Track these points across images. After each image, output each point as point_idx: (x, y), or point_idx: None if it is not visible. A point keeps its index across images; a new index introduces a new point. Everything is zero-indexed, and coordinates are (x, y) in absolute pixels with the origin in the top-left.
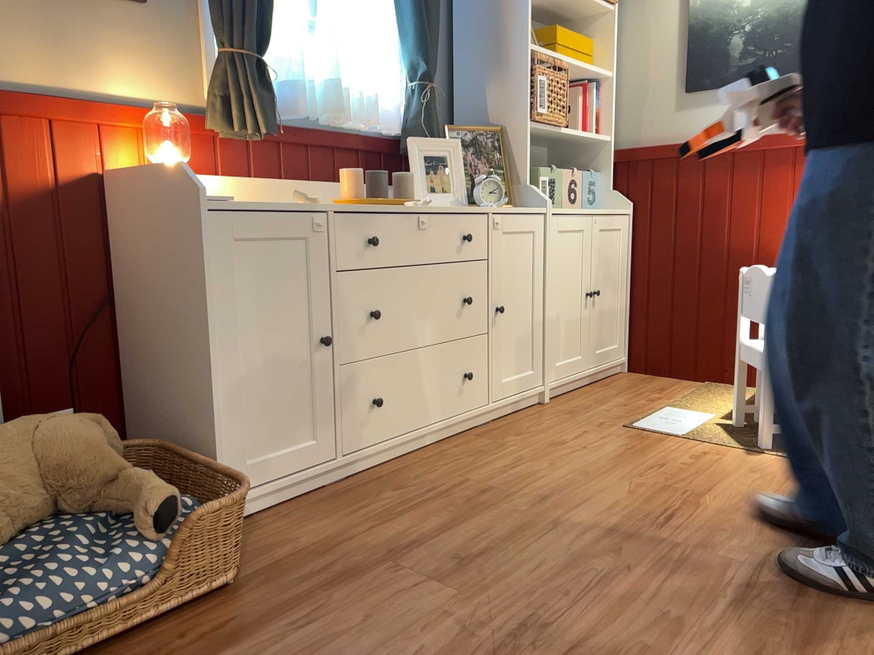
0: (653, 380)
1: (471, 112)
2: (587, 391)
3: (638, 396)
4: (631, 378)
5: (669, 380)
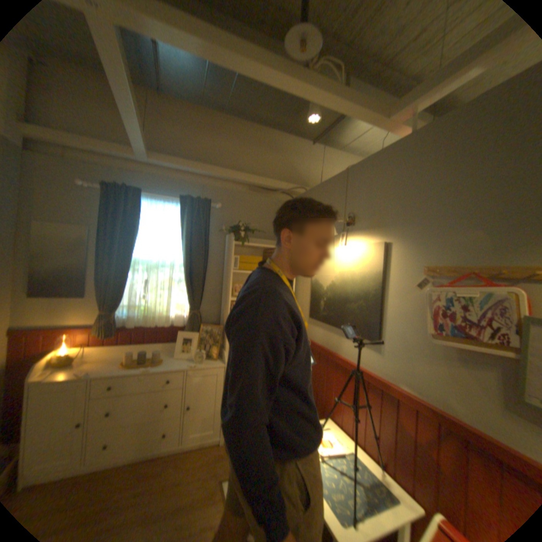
0: None
1: (222, 315)
2: None
3: None
4: None
5: None
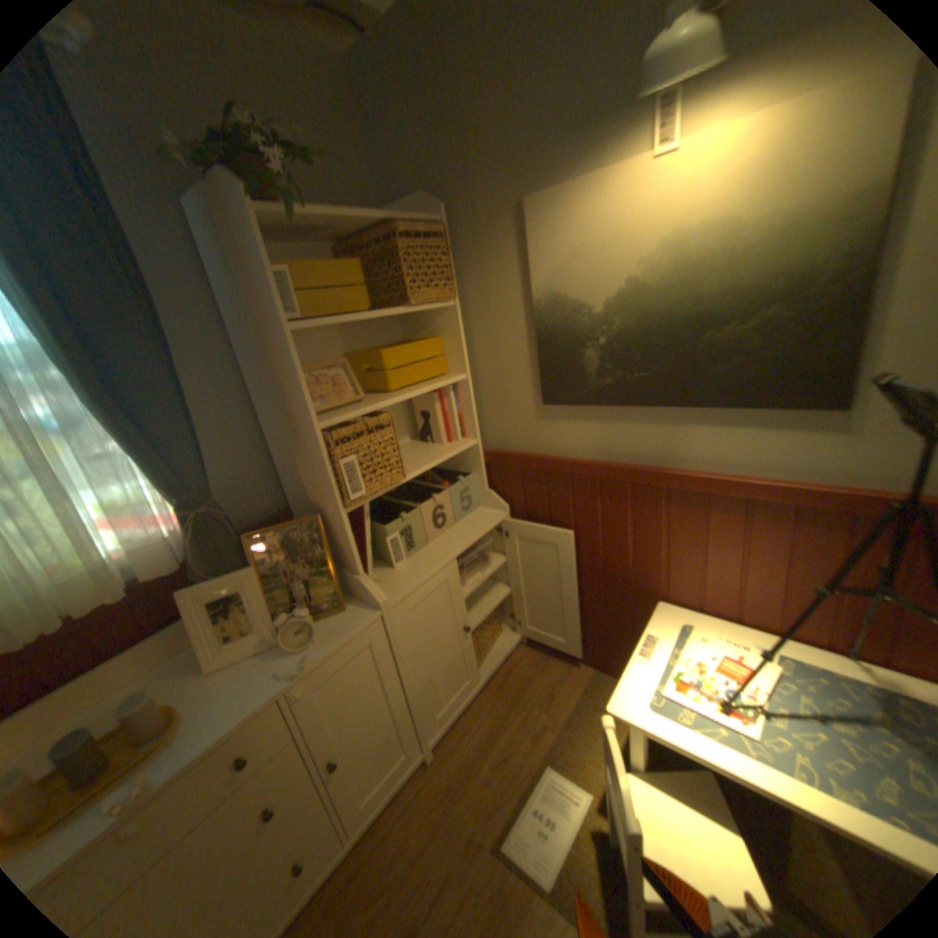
0: (547, 668)
1: (292, 482)
2: (478, 714)
3: (525, 727)
4: (528, 659)
5: (562, 664)
